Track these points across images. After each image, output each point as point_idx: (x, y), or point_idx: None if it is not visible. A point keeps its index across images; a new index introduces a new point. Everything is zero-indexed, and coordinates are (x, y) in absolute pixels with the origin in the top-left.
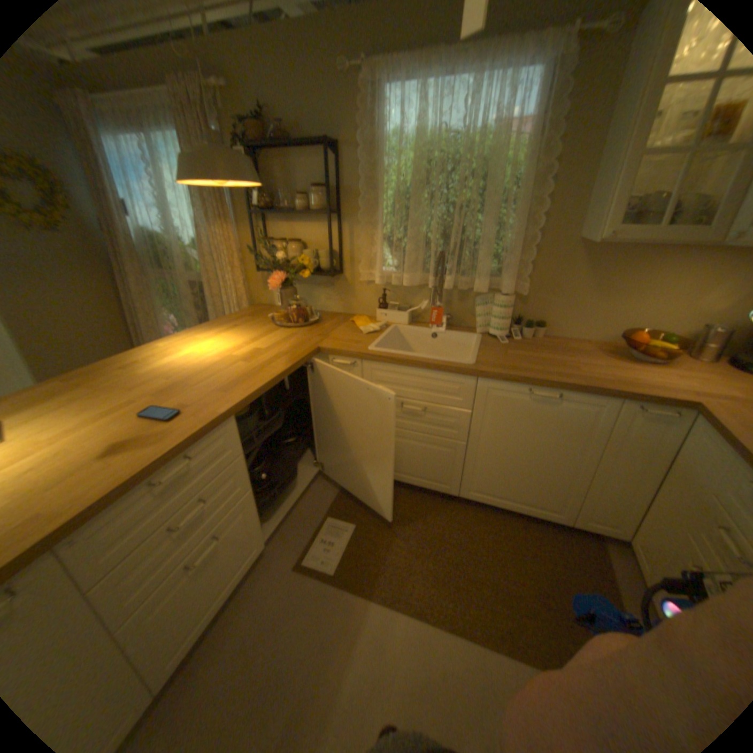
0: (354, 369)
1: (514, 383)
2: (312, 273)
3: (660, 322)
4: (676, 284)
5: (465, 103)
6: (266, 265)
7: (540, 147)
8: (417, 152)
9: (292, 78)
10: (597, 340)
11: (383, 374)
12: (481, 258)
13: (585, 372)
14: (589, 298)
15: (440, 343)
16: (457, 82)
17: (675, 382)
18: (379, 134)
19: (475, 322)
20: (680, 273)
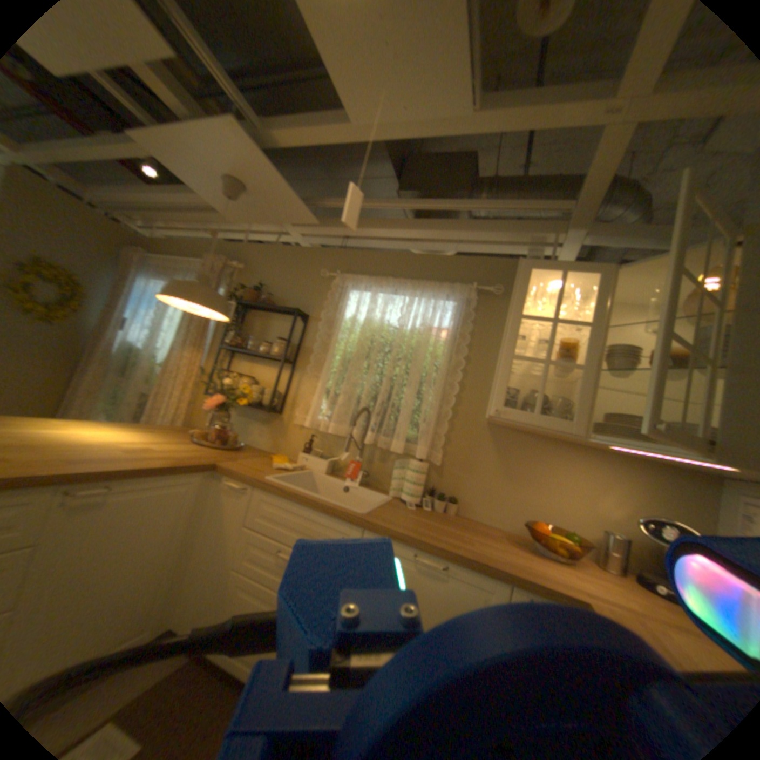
0: (240, 497)
1: (397, 542)
2: (253, 408)
3: (564, 522)
4: (571, 483)
5: (402, 311)
6: (213, 391)
7: (452, 348)
8: (361, 332)
9: (289, 273)
10: (507, 531)
11: (267, 508)
12: (399, 421)
13: (477, 550)
14: (496, 482)
15: (349, 499)
16: (398, 299)
17: (570, 581)
18: (338, 317)
19: (391, 487)
20: (572, 473)
